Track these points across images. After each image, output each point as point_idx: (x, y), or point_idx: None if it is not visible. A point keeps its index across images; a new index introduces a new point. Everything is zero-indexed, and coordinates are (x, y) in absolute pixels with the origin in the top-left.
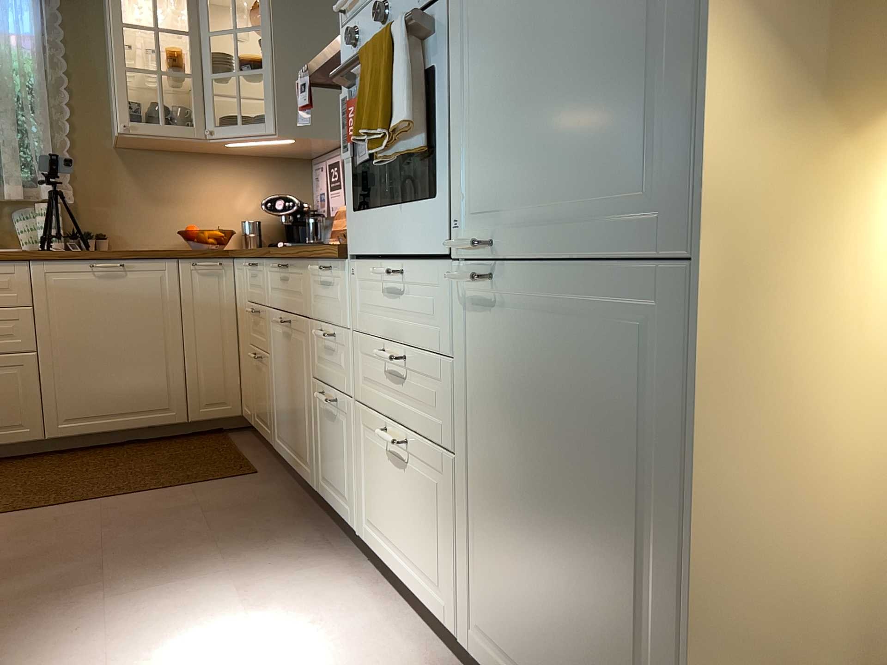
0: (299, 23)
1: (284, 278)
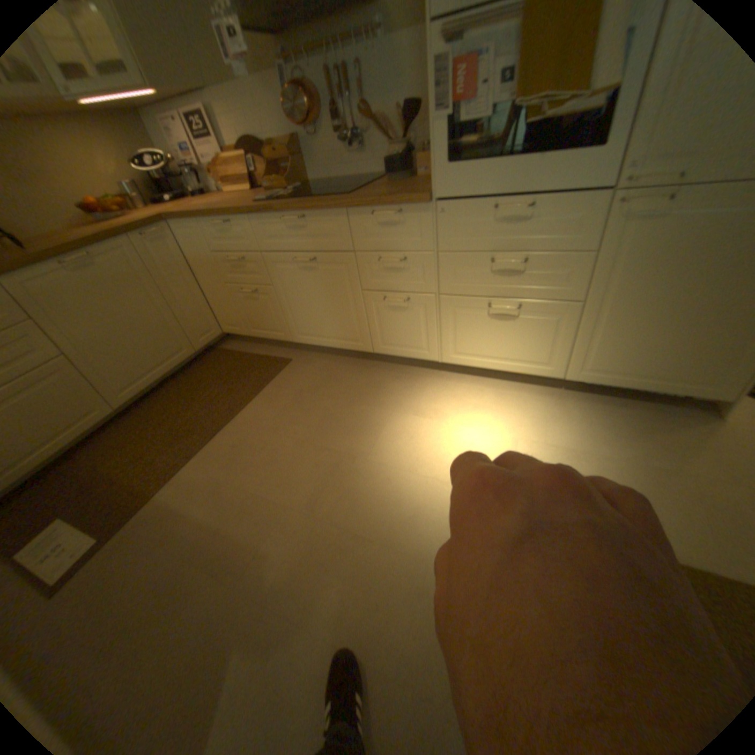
0: None
1: (295, 227)
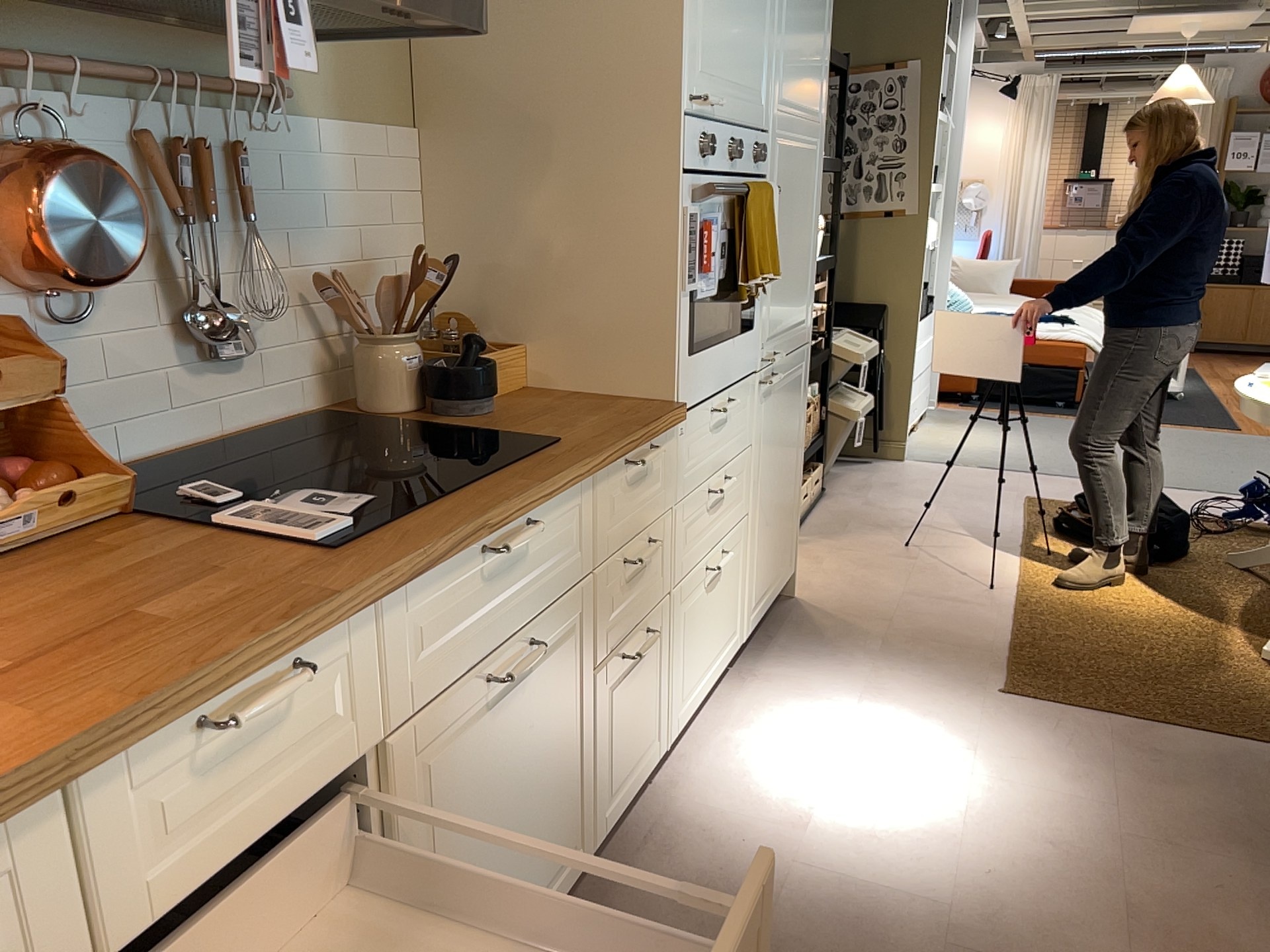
0: None
1: (501, 567)
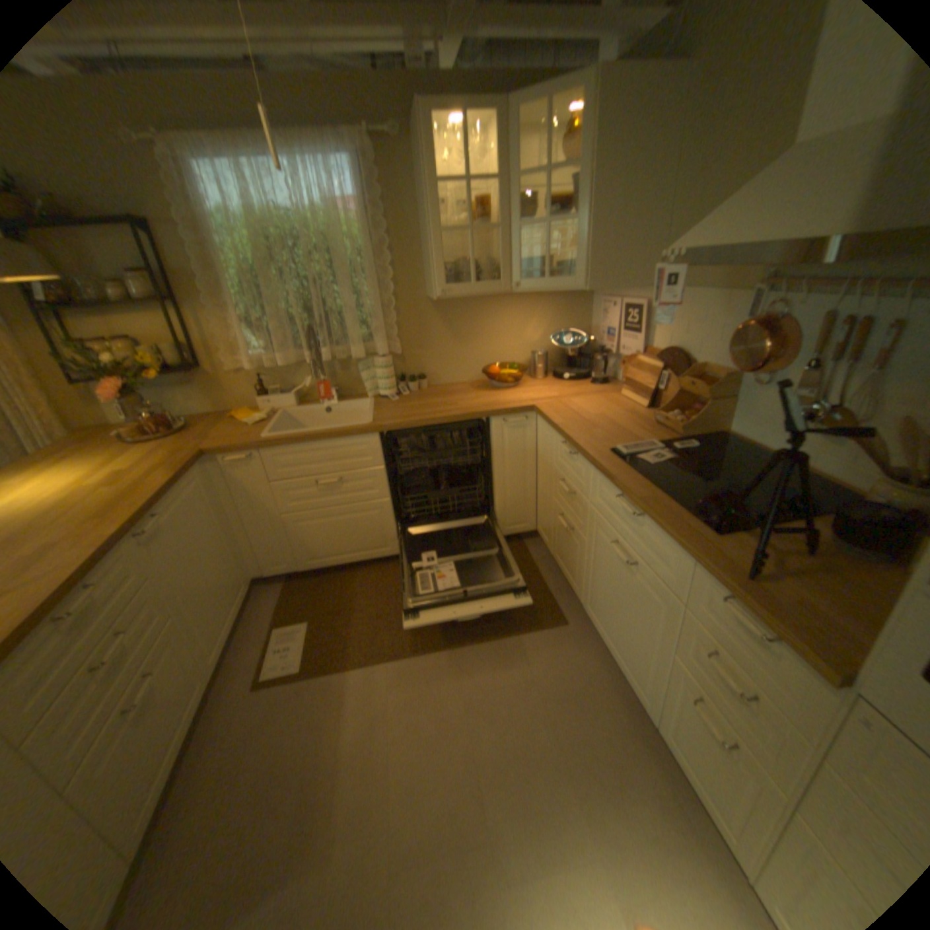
0: (624, 149)
1: (631, 516)
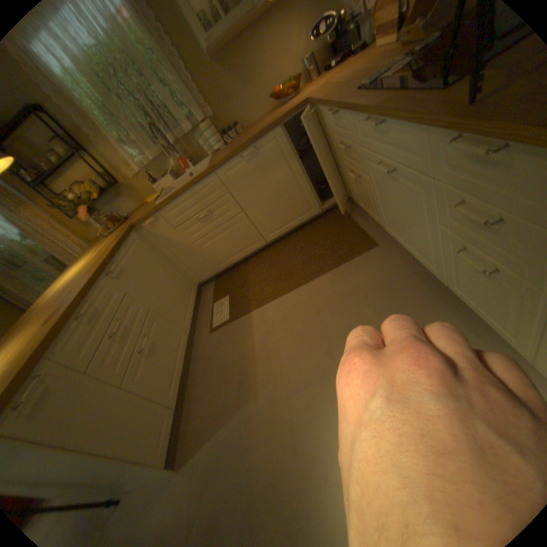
0: None
1: (380, 128)
